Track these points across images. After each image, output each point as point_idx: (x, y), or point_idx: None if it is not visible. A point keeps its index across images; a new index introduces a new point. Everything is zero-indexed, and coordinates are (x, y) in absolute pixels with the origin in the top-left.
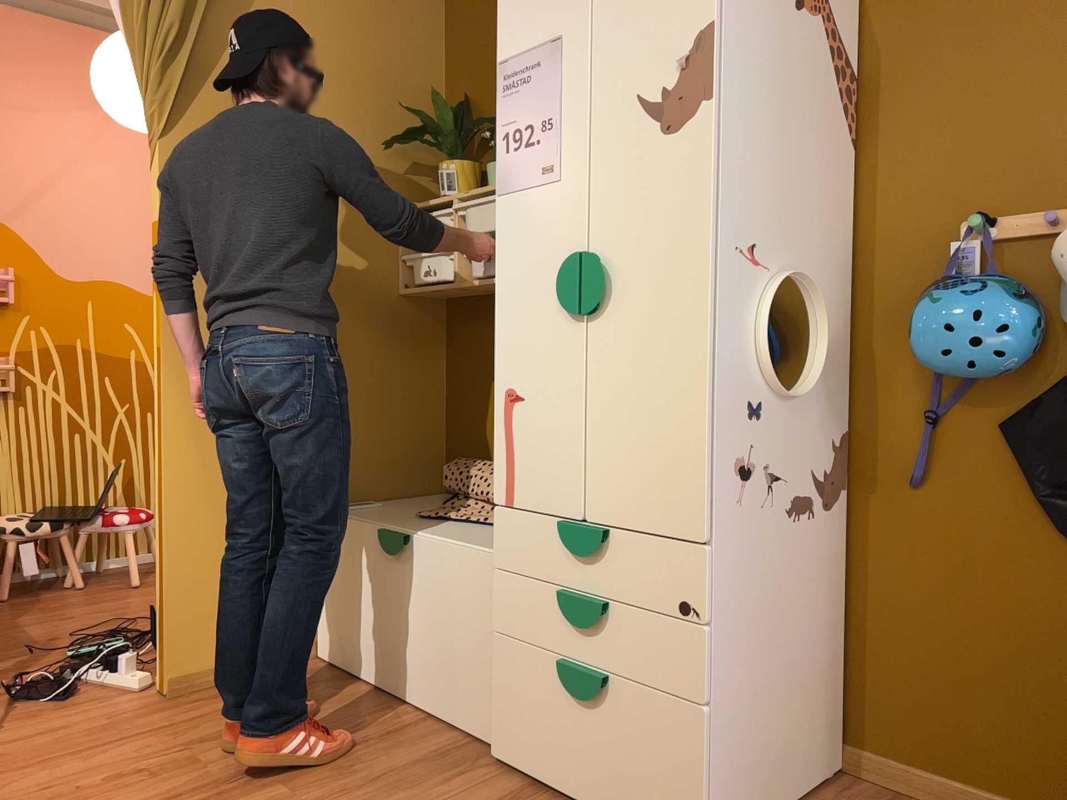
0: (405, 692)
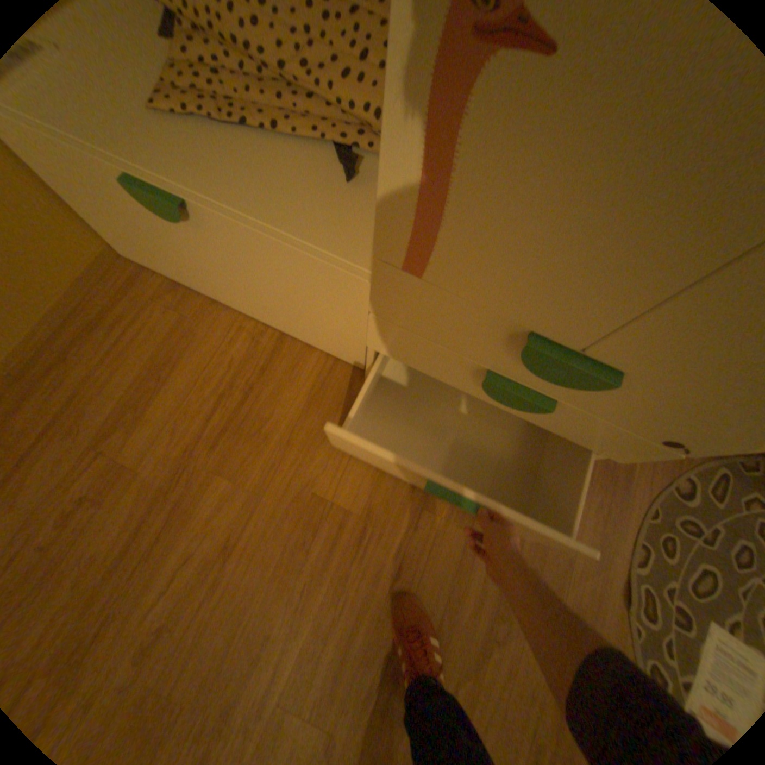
0: (249, 313)
